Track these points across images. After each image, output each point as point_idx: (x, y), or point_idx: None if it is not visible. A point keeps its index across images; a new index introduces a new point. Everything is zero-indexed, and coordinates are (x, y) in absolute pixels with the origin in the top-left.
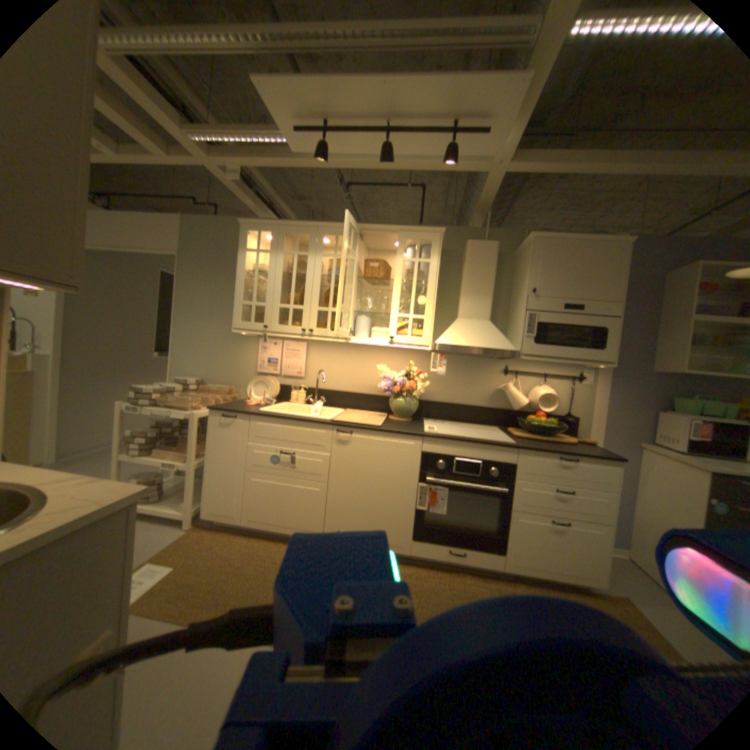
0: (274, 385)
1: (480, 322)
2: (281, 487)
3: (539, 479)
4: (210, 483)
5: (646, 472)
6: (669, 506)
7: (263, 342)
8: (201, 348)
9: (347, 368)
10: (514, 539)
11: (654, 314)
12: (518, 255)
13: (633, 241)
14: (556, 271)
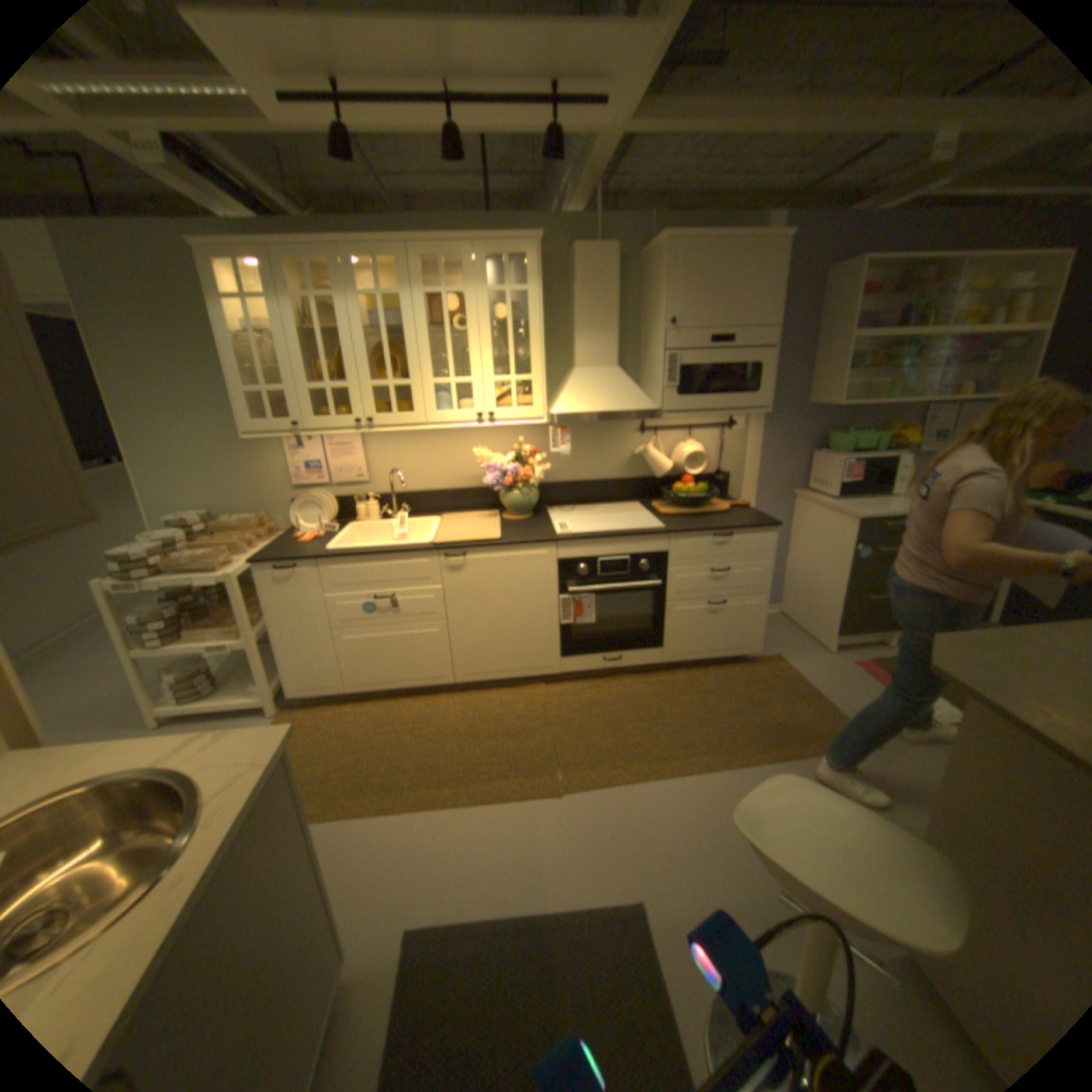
0: (330, 505)
1: (607, 372)
2: (388, 639)
3: (693, 563)
4: (287, 657)
5: (800, 522)
6: (820, 556)
7: (289, 441)
8: (185, 464)
9: (431, 459)
10: (671, 630)
11: (814, 327)
12: (648, 260)
13: (793, 236)
14: (700, 291)
